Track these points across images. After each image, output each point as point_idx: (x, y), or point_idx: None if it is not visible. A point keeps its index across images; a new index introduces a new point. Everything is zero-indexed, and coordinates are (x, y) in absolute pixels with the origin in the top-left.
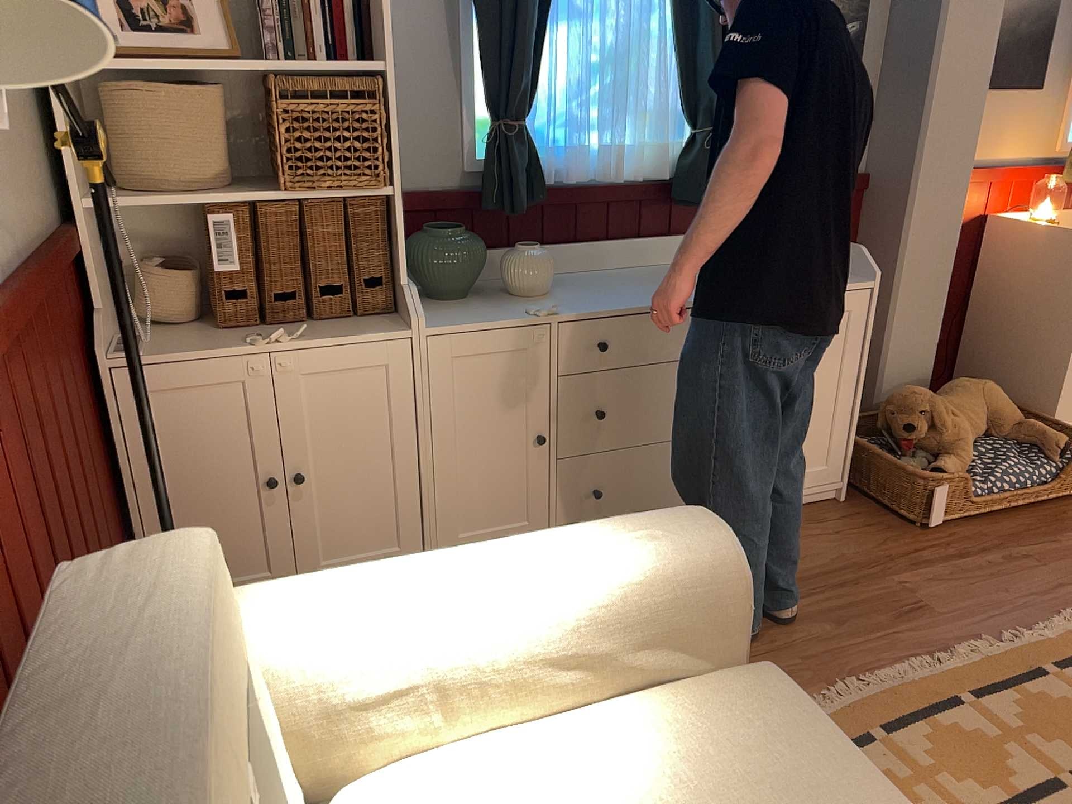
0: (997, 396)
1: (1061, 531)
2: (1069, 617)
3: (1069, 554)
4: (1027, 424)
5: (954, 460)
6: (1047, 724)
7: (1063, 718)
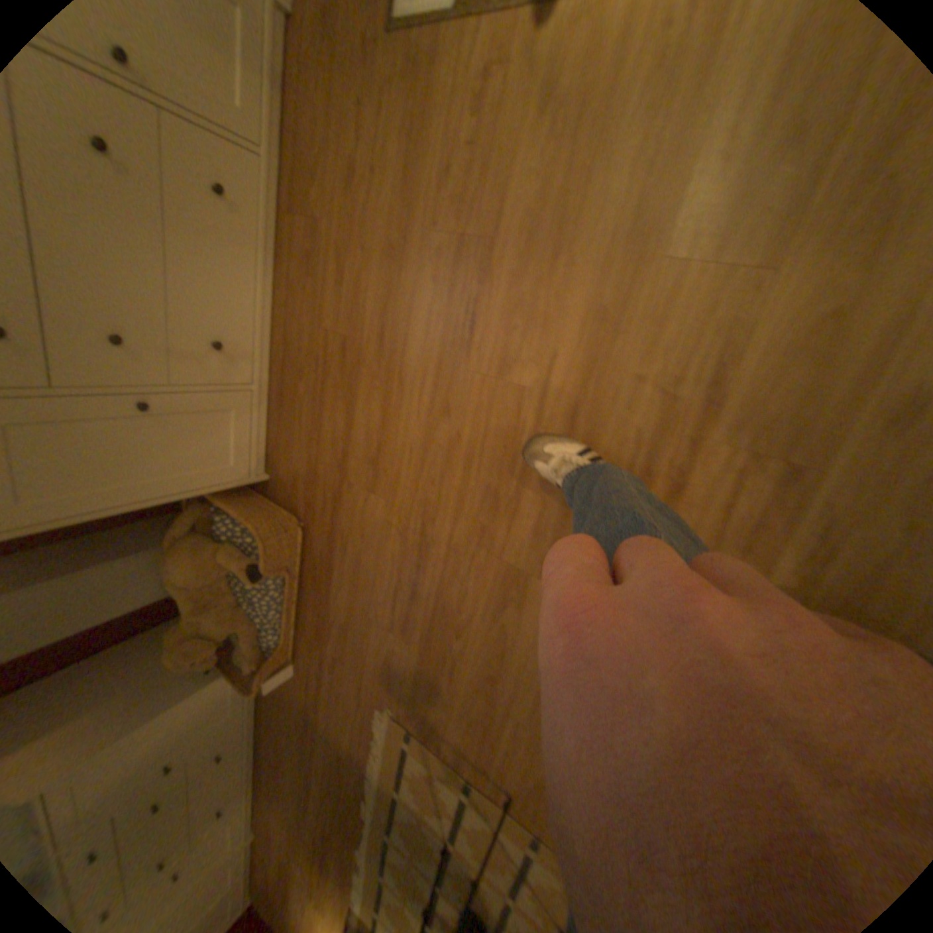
0: (175, 572)
1: (320, 601)
2: (368, 731)
3: (336, 635)
4: (213, 557)
5: (235, 633)
6: (406, 842)
7: (407, 834)
